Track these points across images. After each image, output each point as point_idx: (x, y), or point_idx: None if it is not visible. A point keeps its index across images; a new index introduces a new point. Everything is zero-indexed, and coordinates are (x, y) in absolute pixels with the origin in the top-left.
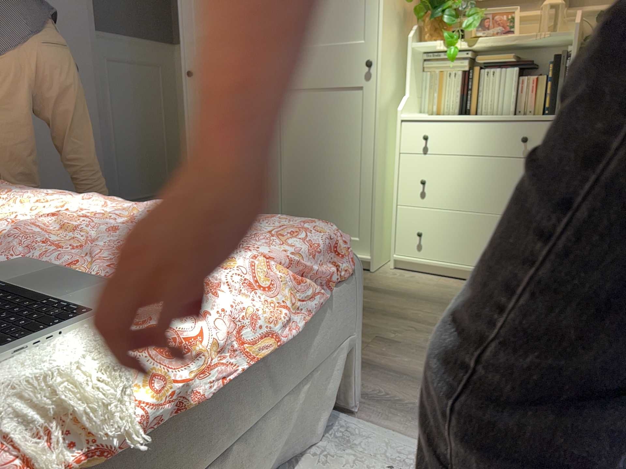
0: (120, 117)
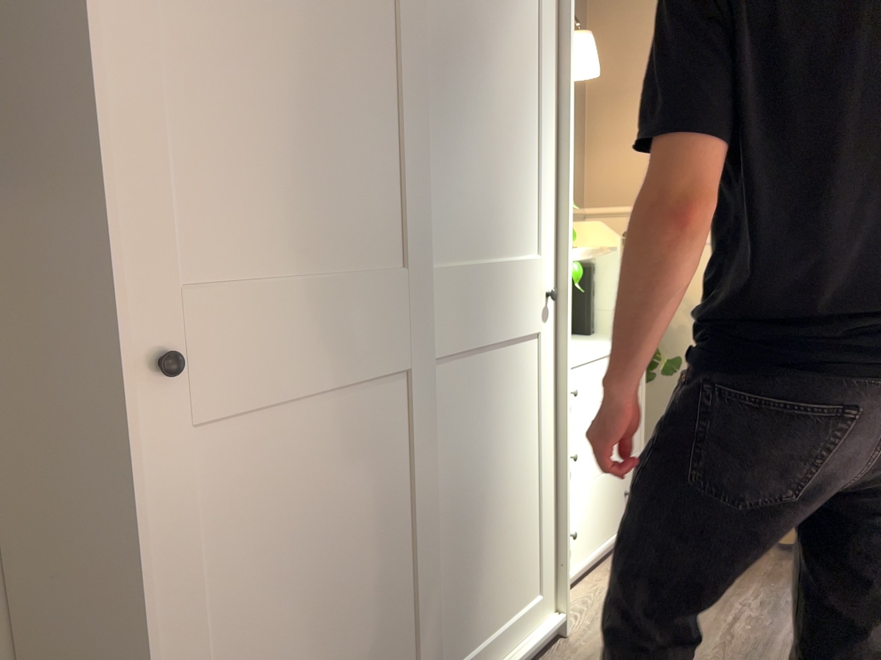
0: None
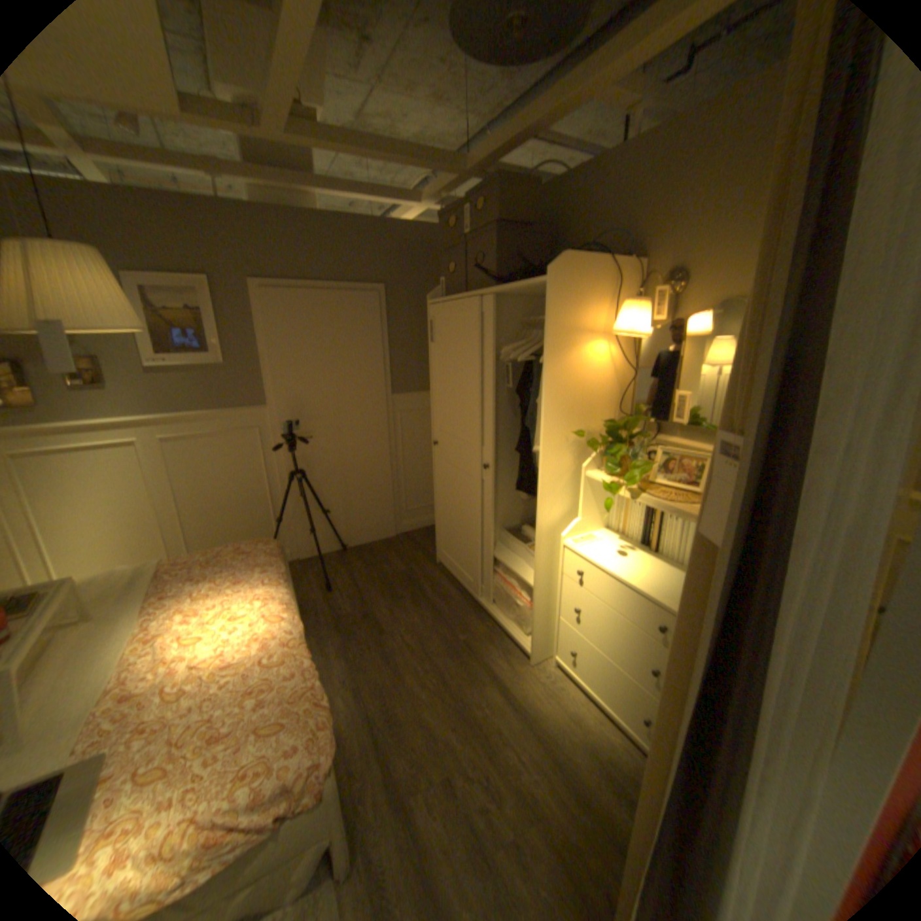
0: (408, 451)
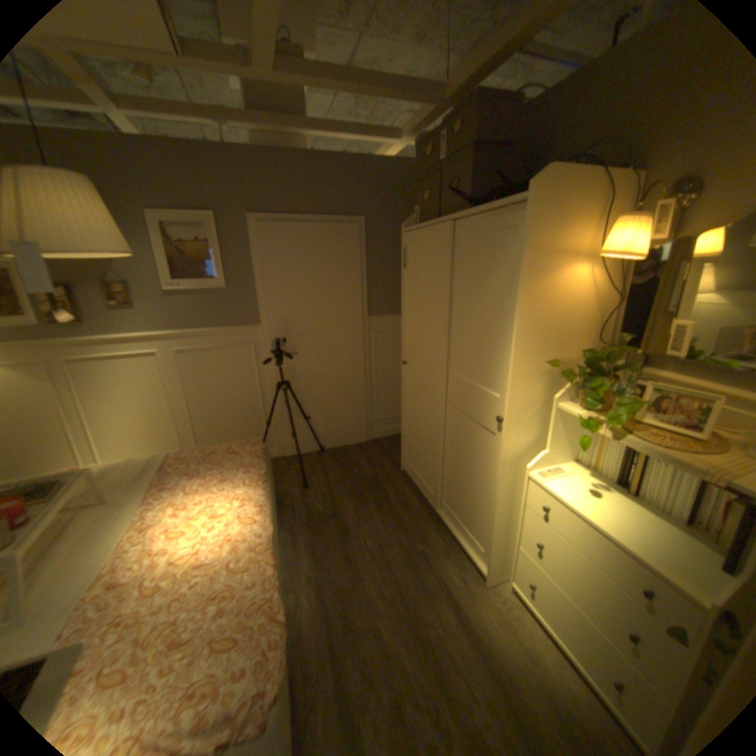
0: (380, 368)
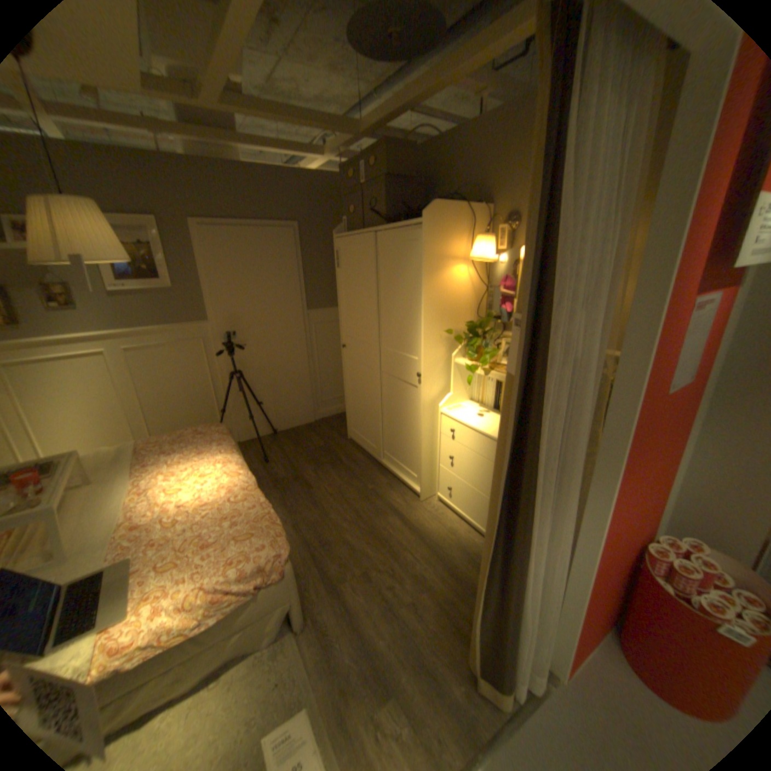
0: (321, 355)
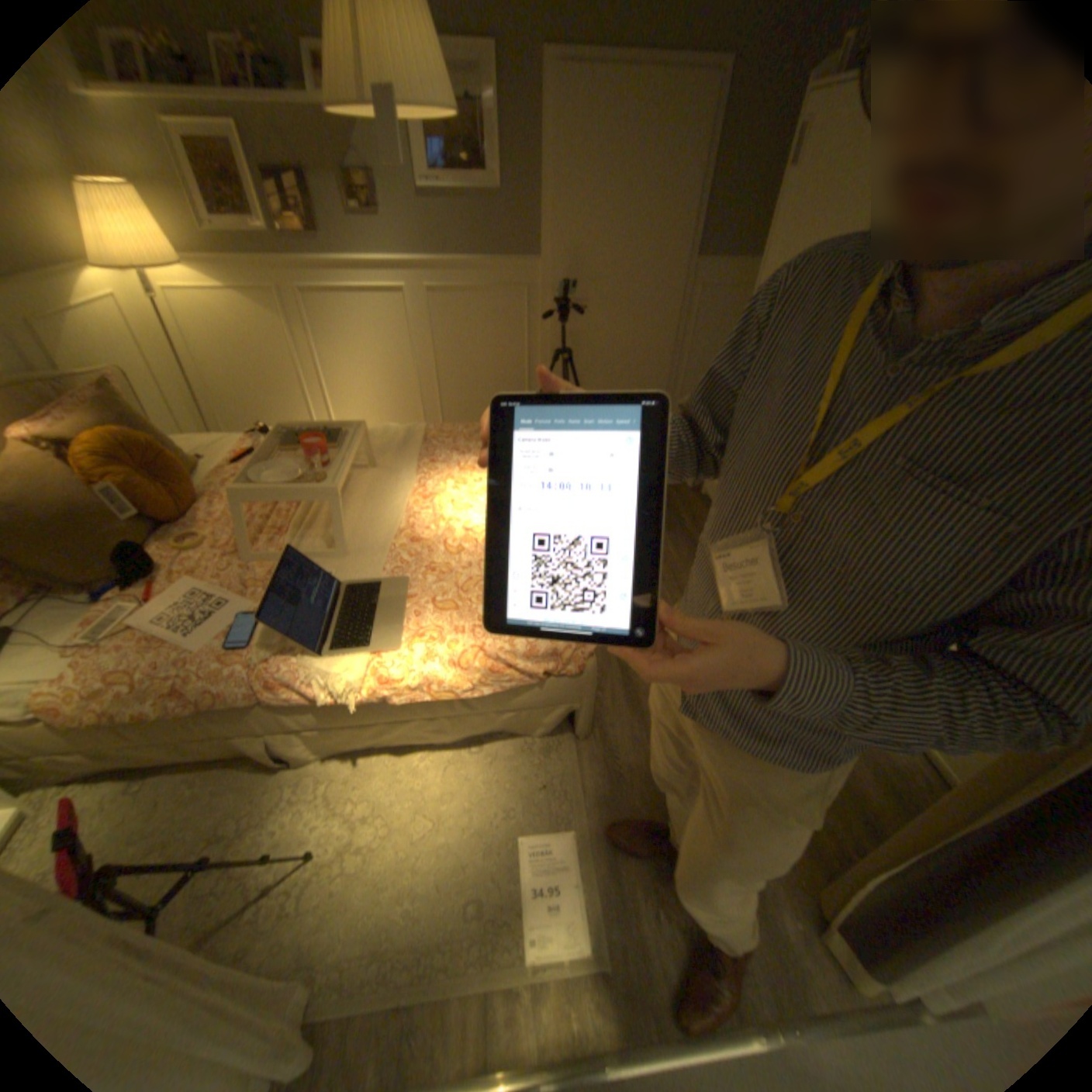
0: (697, 346)
